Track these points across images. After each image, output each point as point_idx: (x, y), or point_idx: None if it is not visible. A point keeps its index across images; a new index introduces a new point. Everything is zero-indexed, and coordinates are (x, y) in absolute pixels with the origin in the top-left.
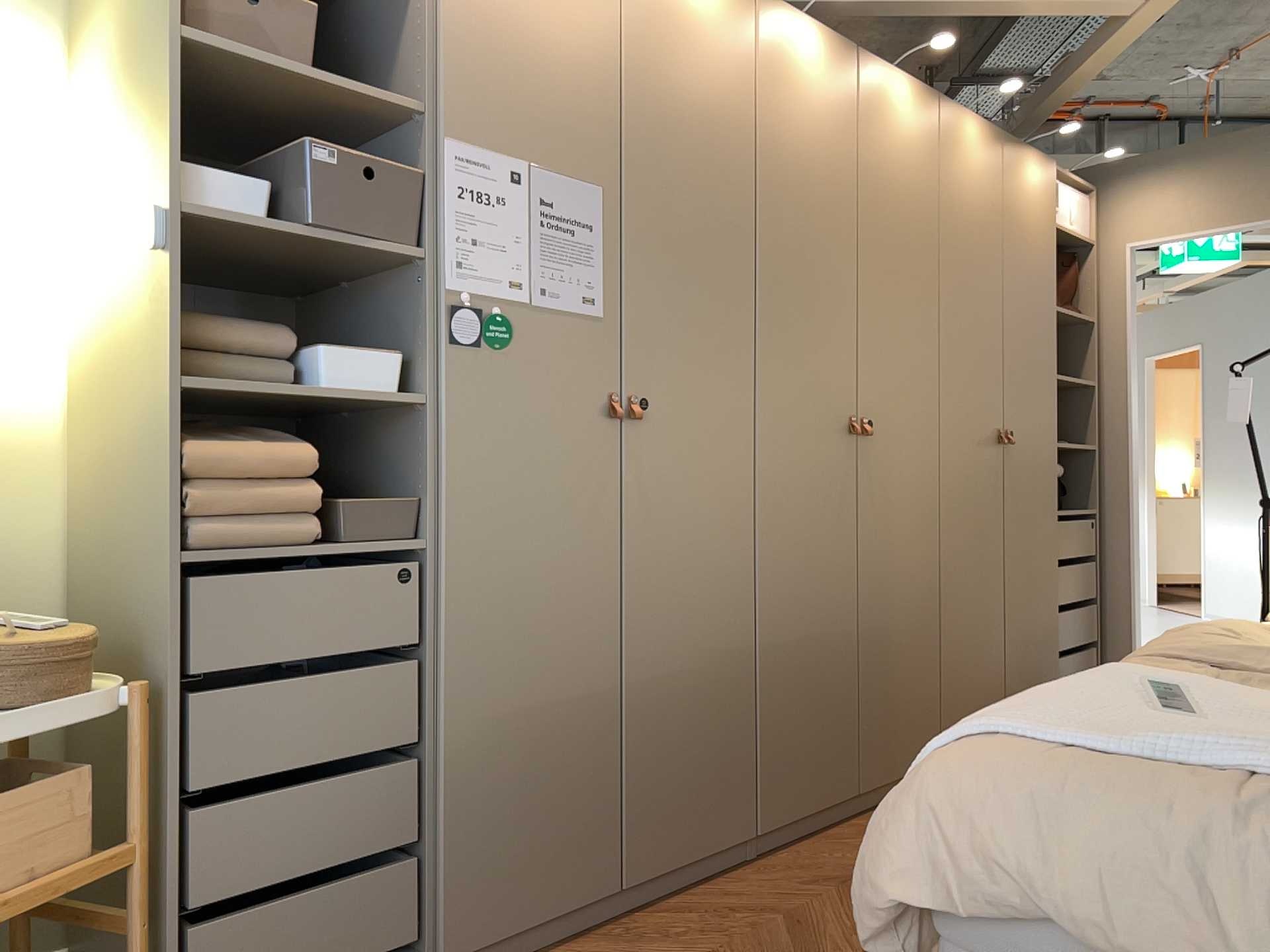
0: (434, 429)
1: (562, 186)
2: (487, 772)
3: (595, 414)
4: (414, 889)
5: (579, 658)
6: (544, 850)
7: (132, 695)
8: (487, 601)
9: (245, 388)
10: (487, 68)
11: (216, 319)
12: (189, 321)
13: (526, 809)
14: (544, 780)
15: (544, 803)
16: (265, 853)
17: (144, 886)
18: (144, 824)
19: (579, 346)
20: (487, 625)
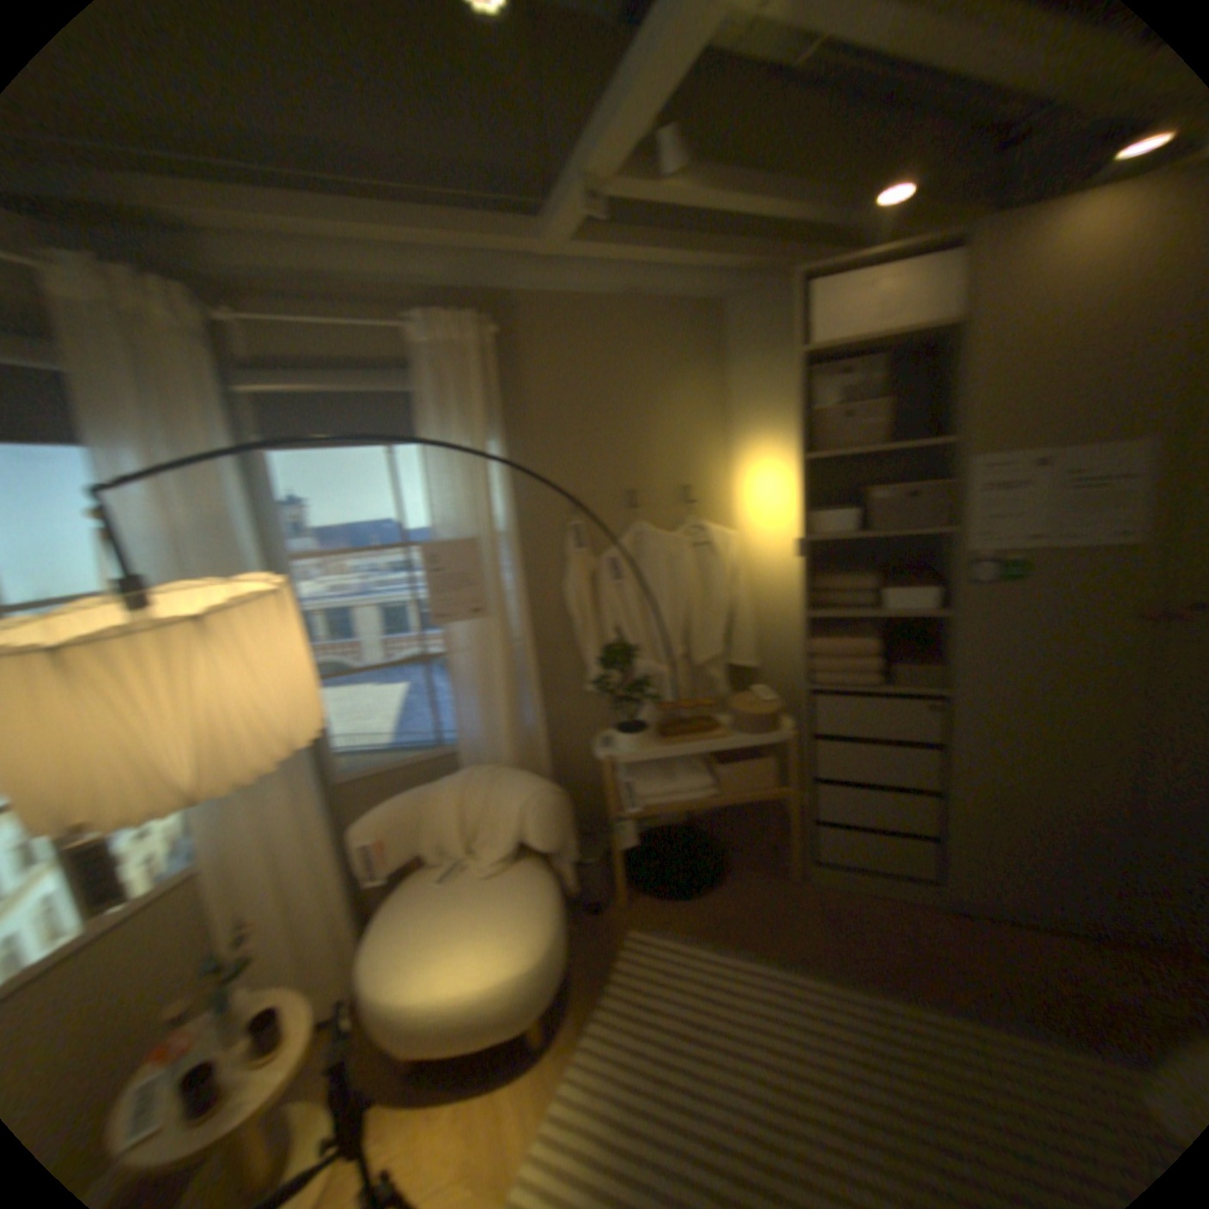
0: (961, 632)
1: (1098, 453)
2: (994, 822)
3: (1126, 618)
4: (940, 859)
5: (1089, 779)
6: (1043, 879)
7: (796, 735)
8: (999, 731)
9: (853, 606)
10: (1018, 392)
11: (838, 575)
12: (824, 579)
13: (1027, 851)
14: (1046, 841)
15: (1045, 854)
16: (854, 812)
17: (802, 805)
18: (801, 783)
19: (1109, 570)
20: (998, 745)
